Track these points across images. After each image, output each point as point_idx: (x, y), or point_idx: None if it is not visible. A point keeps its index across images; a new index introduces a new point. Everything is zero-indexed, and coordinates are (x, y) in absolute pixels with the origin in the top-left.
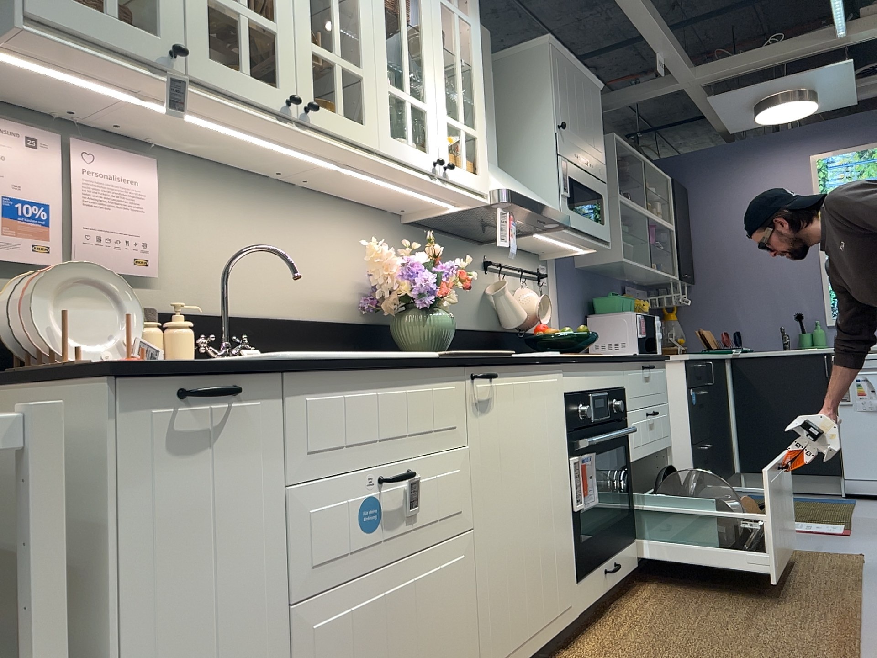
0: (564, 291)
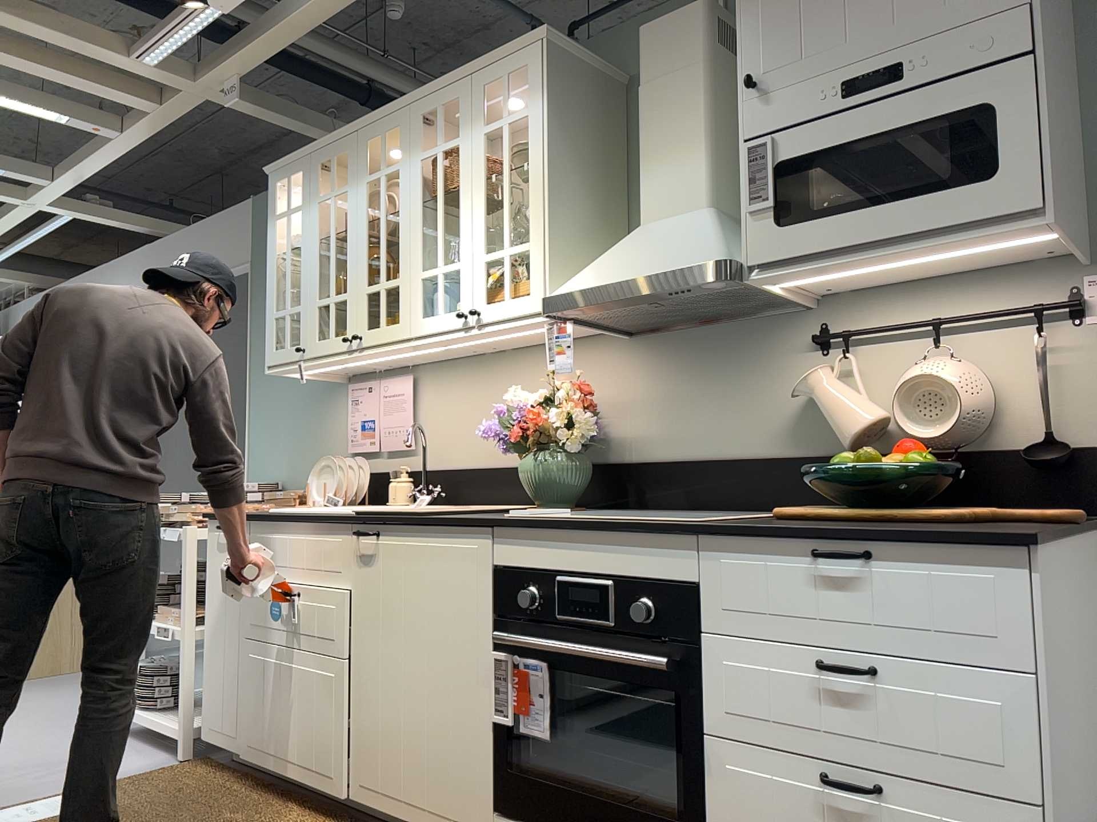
0: None
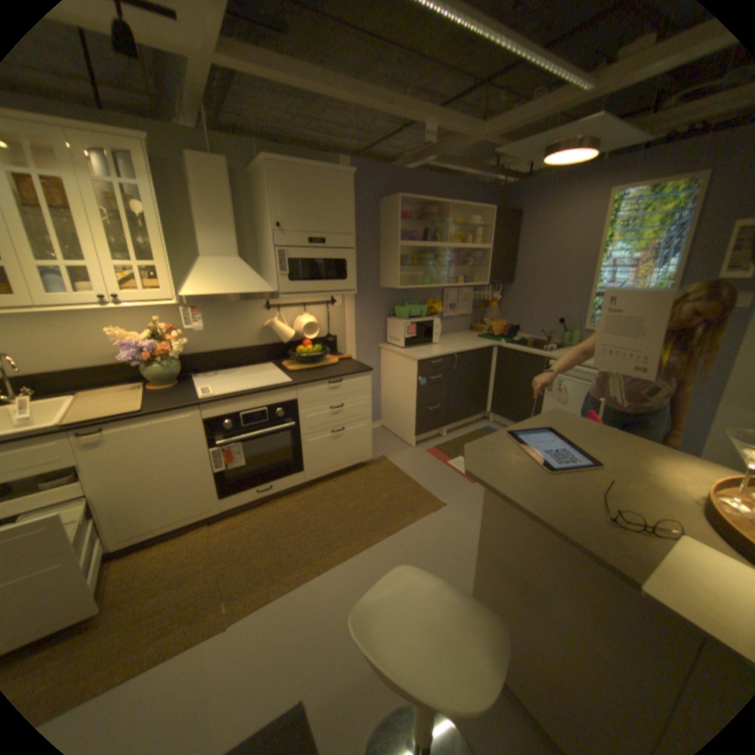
0: (361, 305)
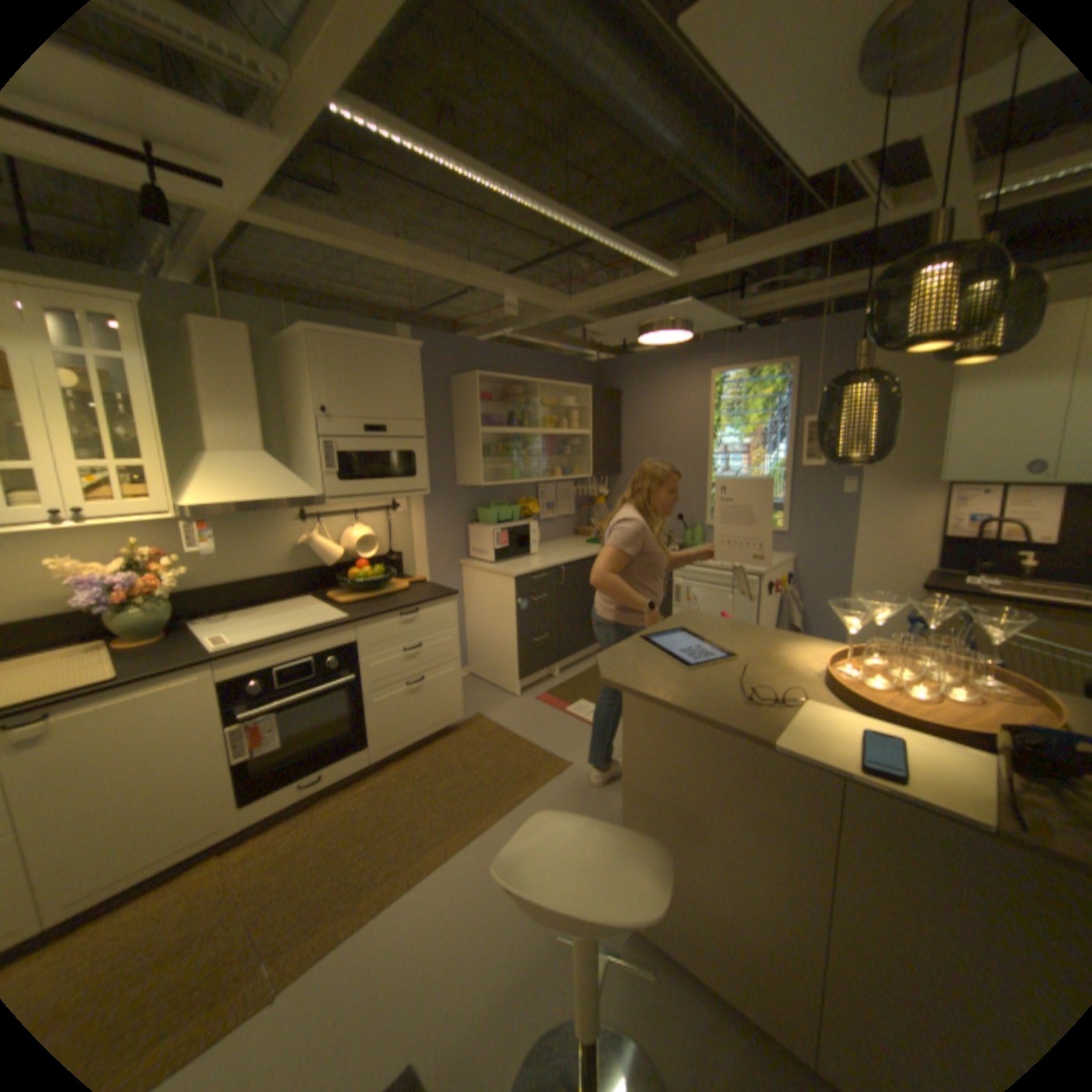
0: (433, 510)
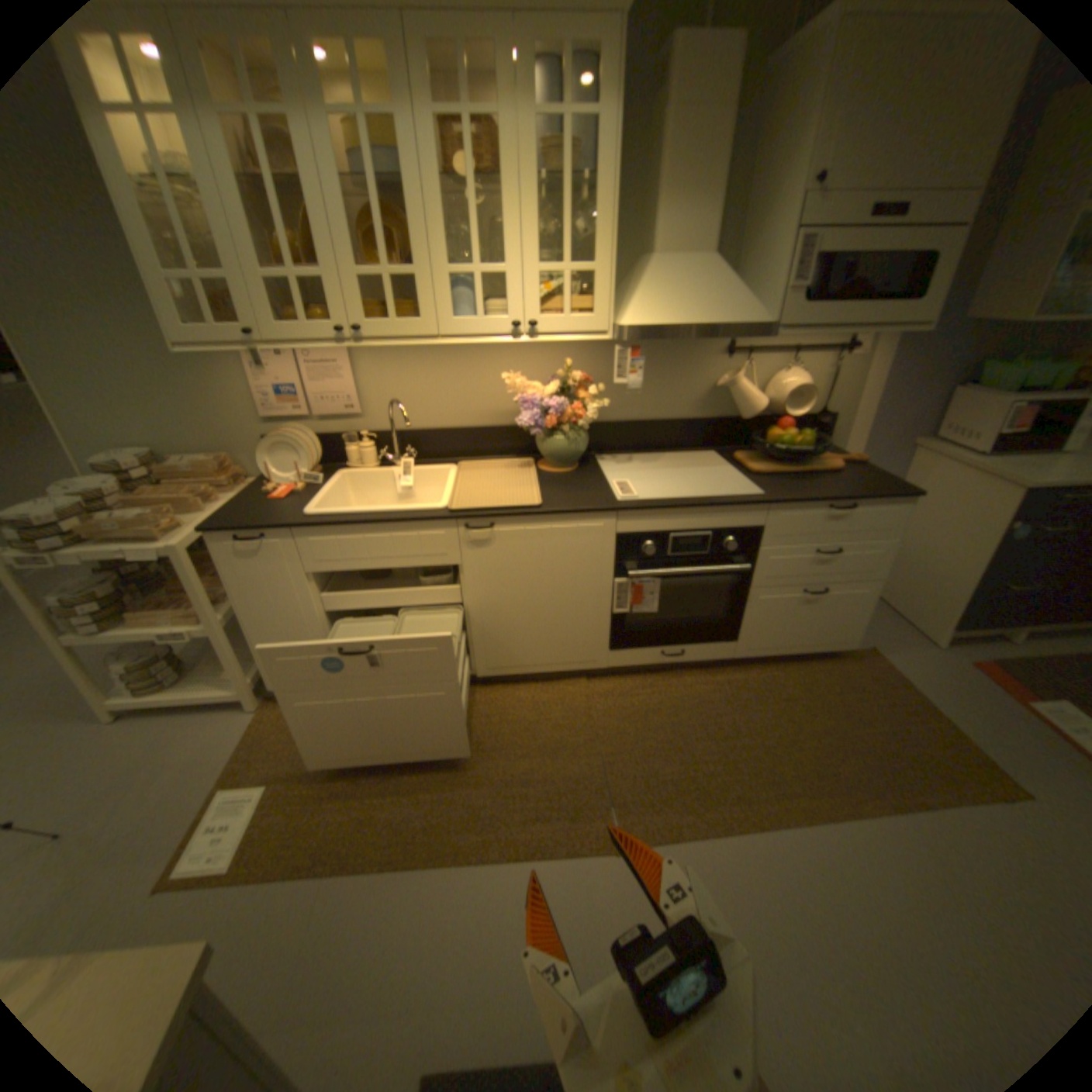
0: (909, 355)
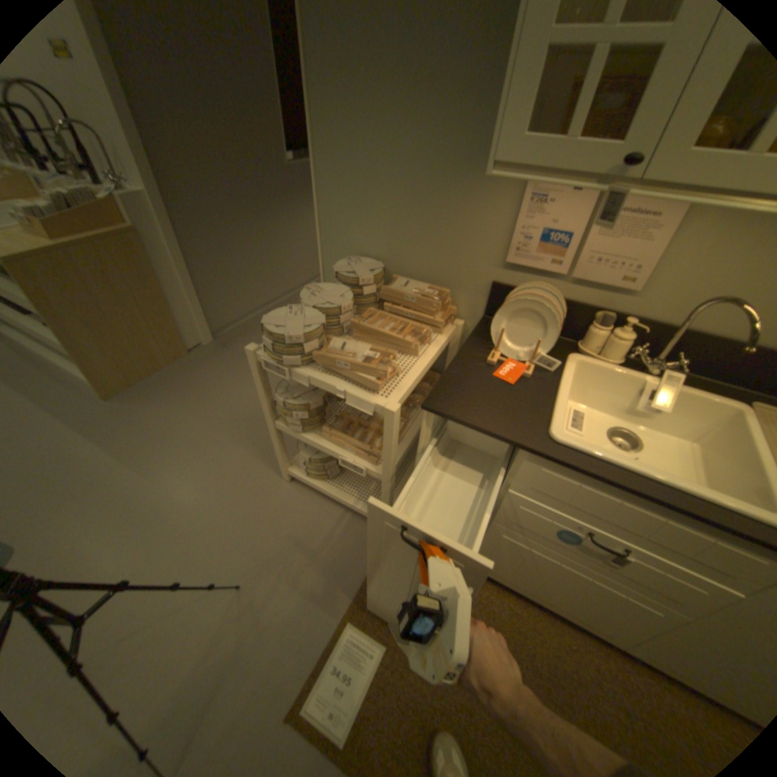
0: None
